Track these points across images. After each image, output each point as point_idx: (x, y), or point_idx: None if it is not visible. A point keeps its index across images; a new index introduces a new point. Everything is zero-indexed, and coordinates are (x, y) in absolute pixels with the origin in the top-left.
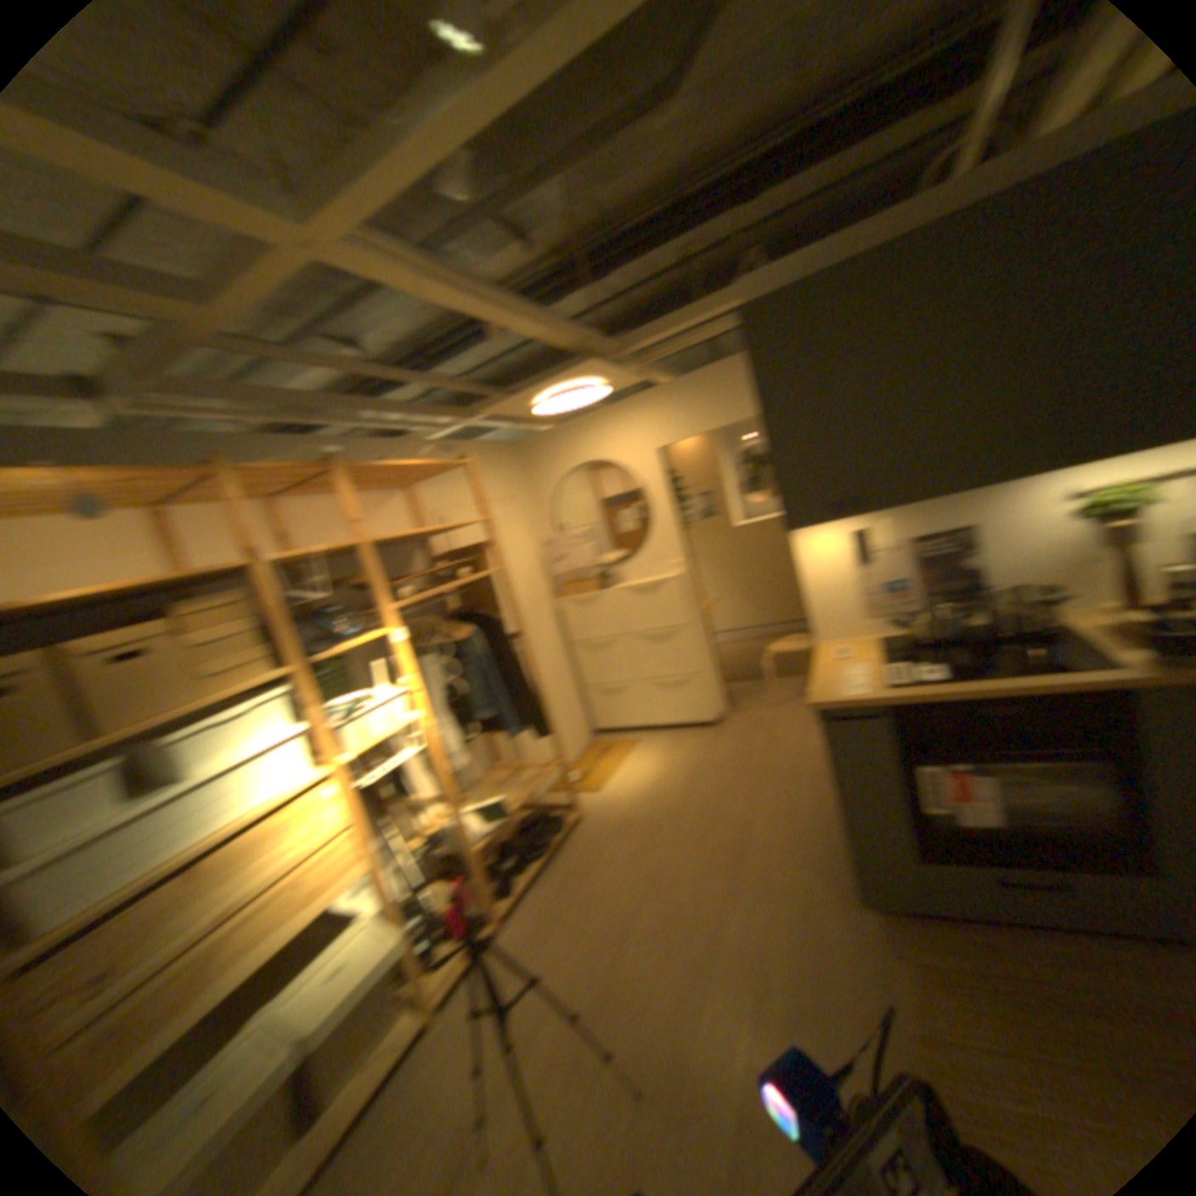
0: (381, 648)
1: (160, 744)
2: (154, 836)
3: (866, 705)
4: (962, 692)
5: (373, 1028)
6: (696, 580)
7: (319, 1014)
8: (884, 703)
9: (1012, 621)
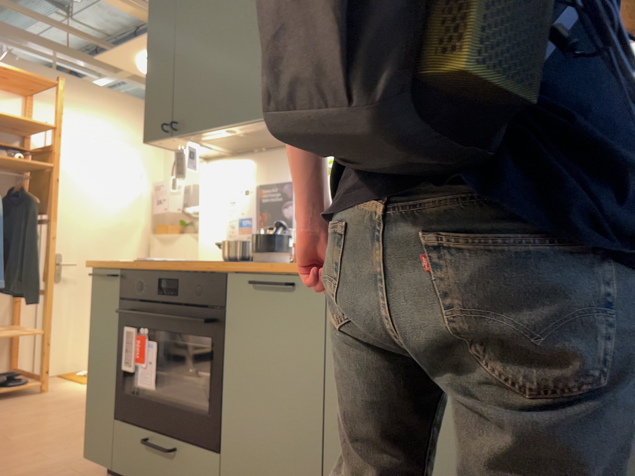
0: None
1: None
2: None
3: (110, 265)
4: (157, 265)
5: None
6: None
7: None
8: (116, 264)
9: None
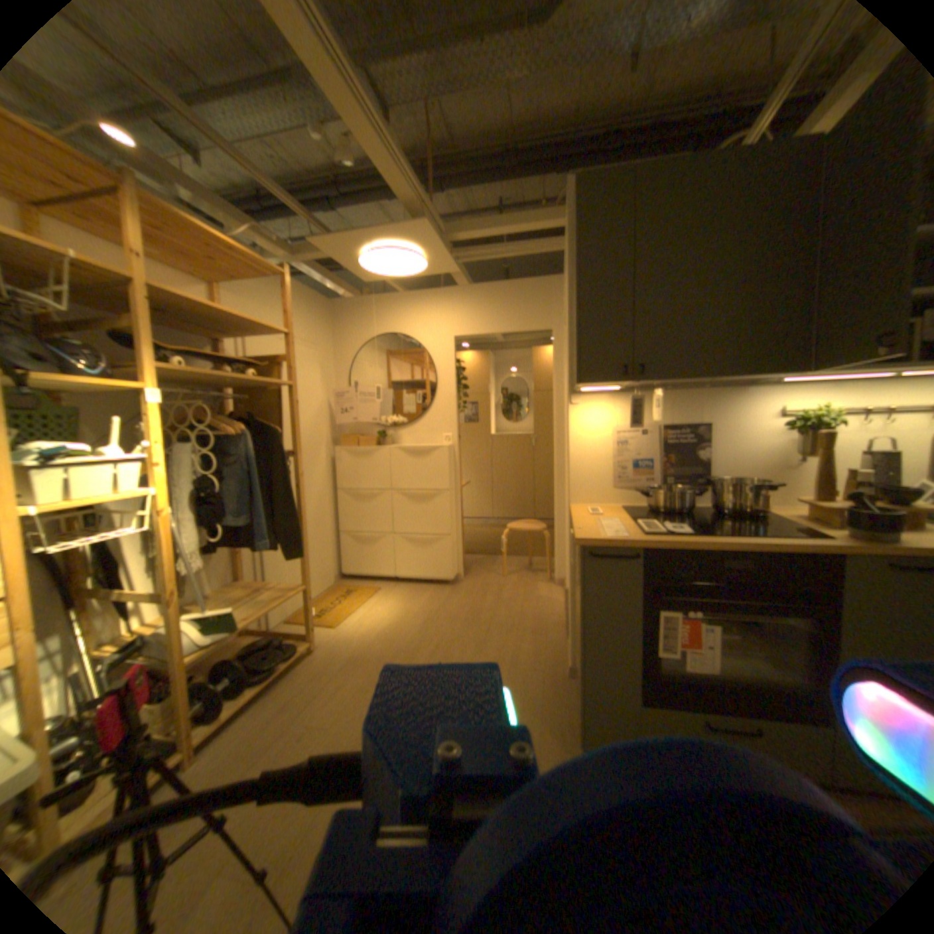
0: (126, 421)
1: None
2: None
3: (627, 544)
4: (709, 542)
5: None
6: (458, 457)
7: None
8: (644, 543)
9: (731, 503)
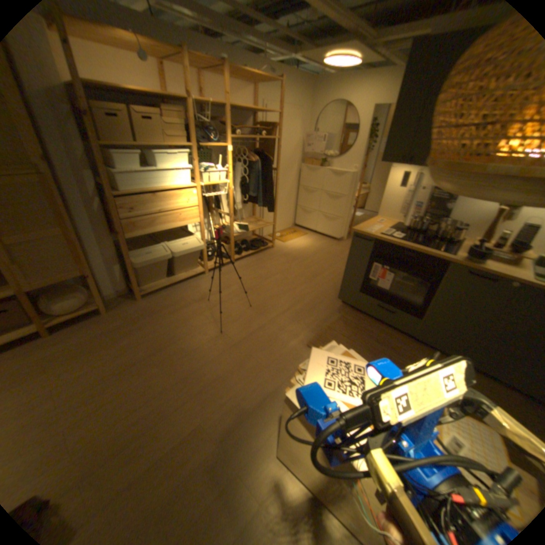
0: (222, 153)
1: (147, 152)
2: (143, 179)
3: (367, 235)
4: (399, 243)
5: (189, 264)
6: (360, 178)
7: (176, 250)
8: (373, 236)
9: (445, 232)
